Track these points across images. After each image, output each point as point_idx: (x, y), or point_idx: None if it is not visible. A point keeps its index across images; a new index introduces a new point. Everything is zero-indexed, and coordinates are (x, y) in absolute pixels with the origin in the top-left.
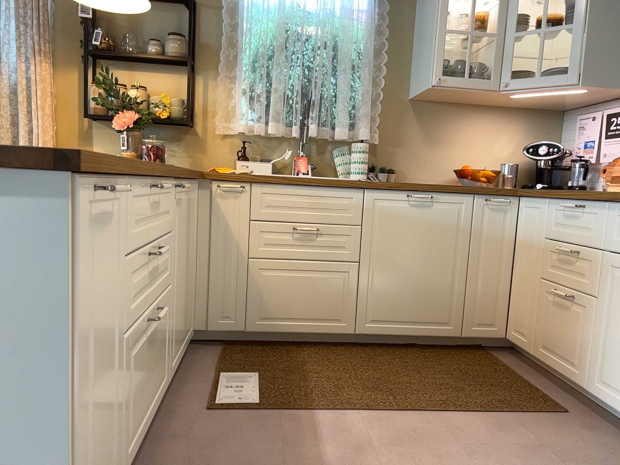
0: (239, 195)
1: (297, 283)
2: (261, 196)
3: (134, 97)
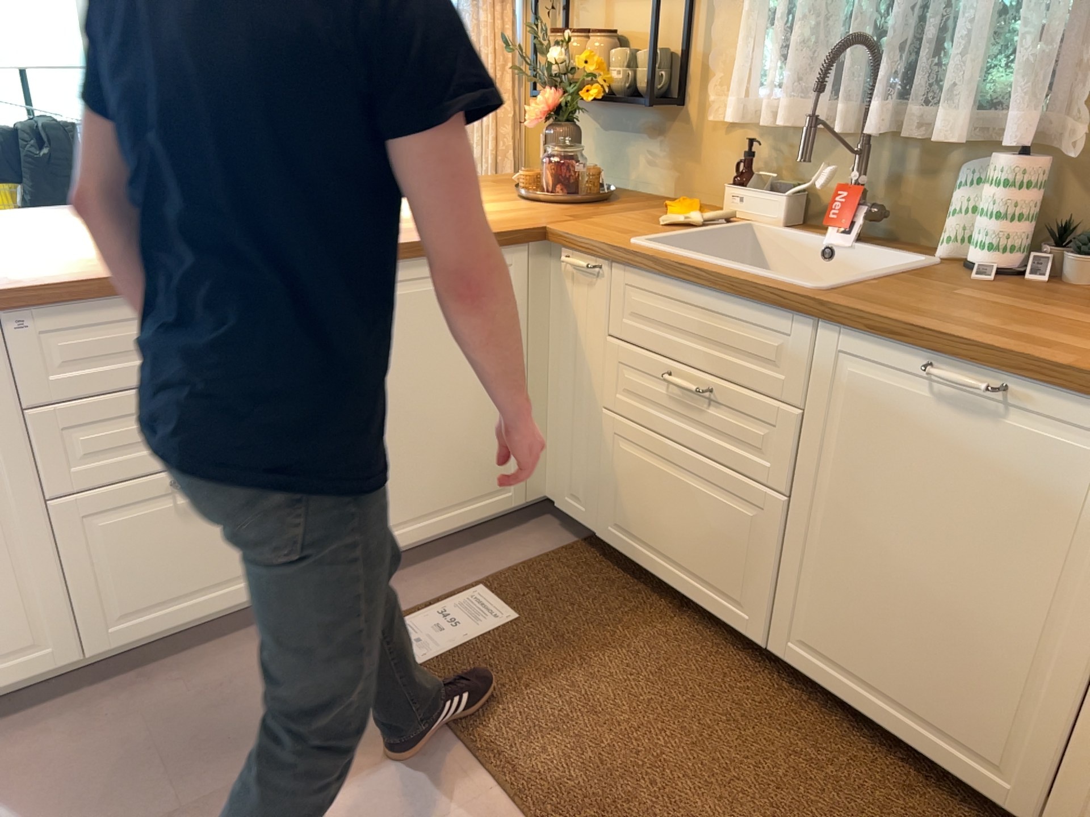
0: (596, 280)
1: (671, 486)
2: (627, 290)
3: (552, 63)
